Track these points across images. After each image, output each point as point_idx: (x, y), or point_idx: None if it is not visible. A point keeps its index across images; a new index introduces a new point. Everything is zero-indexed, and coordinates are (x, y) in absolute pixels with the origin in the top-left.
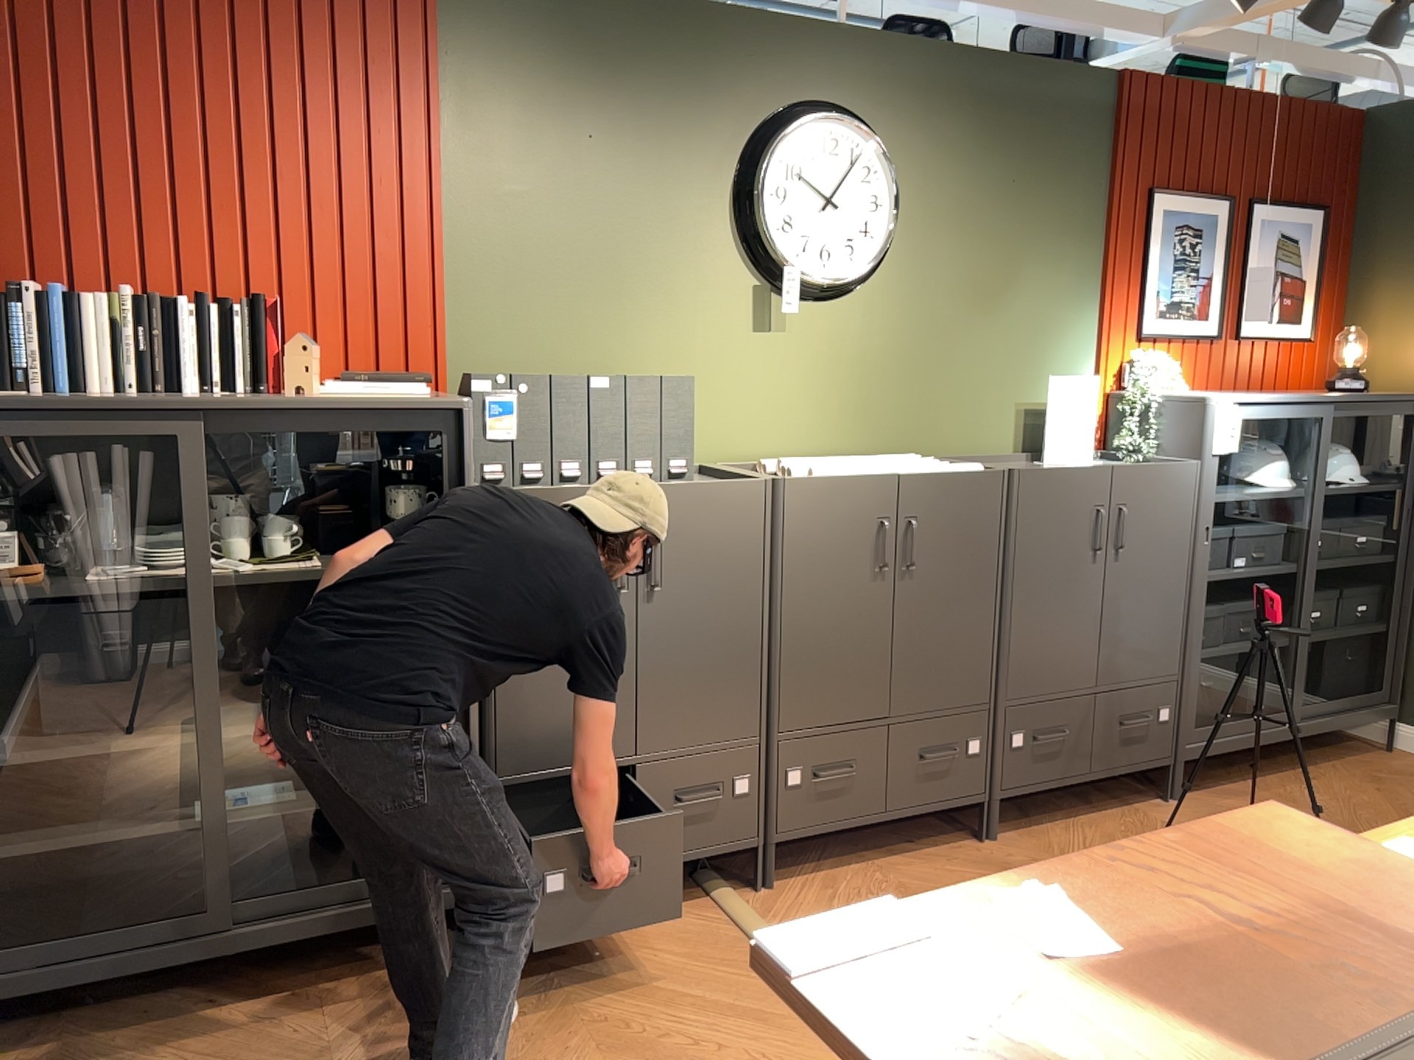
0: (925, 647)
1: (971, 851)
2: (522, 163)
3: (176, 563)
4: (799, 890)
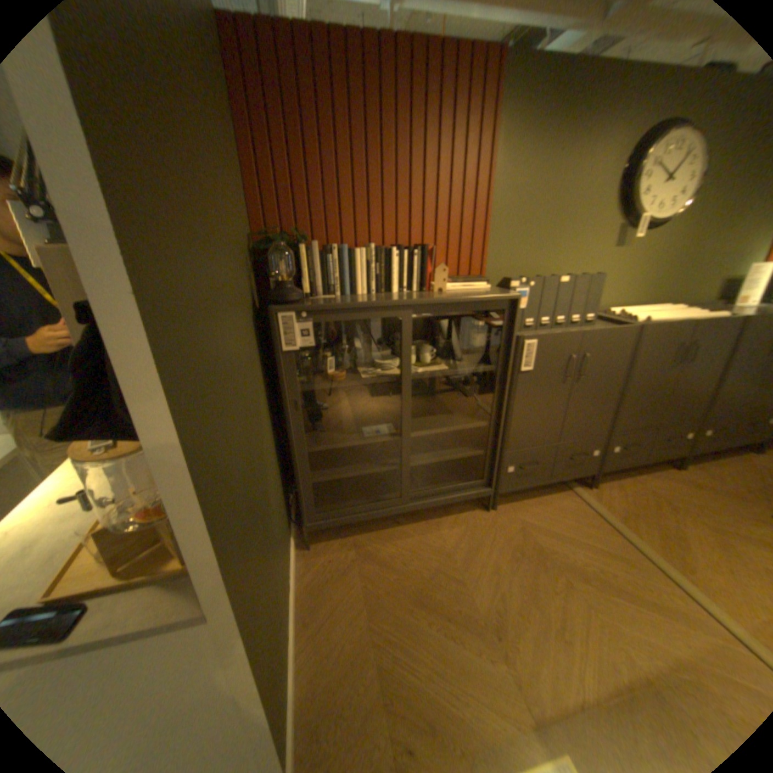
0: (684, 397)
1: (677, 475)
2: (529, 165)
3: (390, 368)
4: (609, 490)
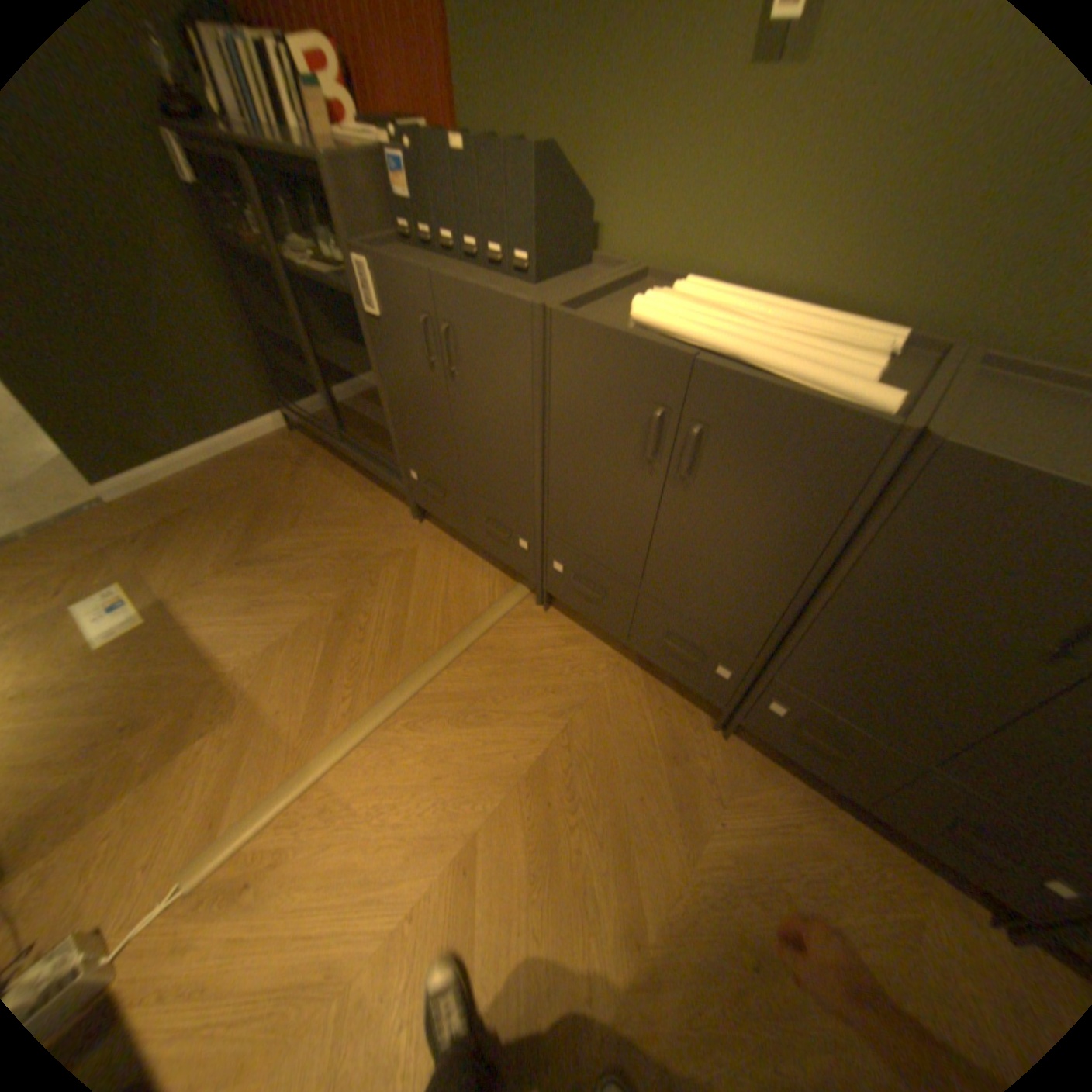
0: (686, 562)
1: (693, 723)
2: None
3: (298, 251)
4: (554, 626)
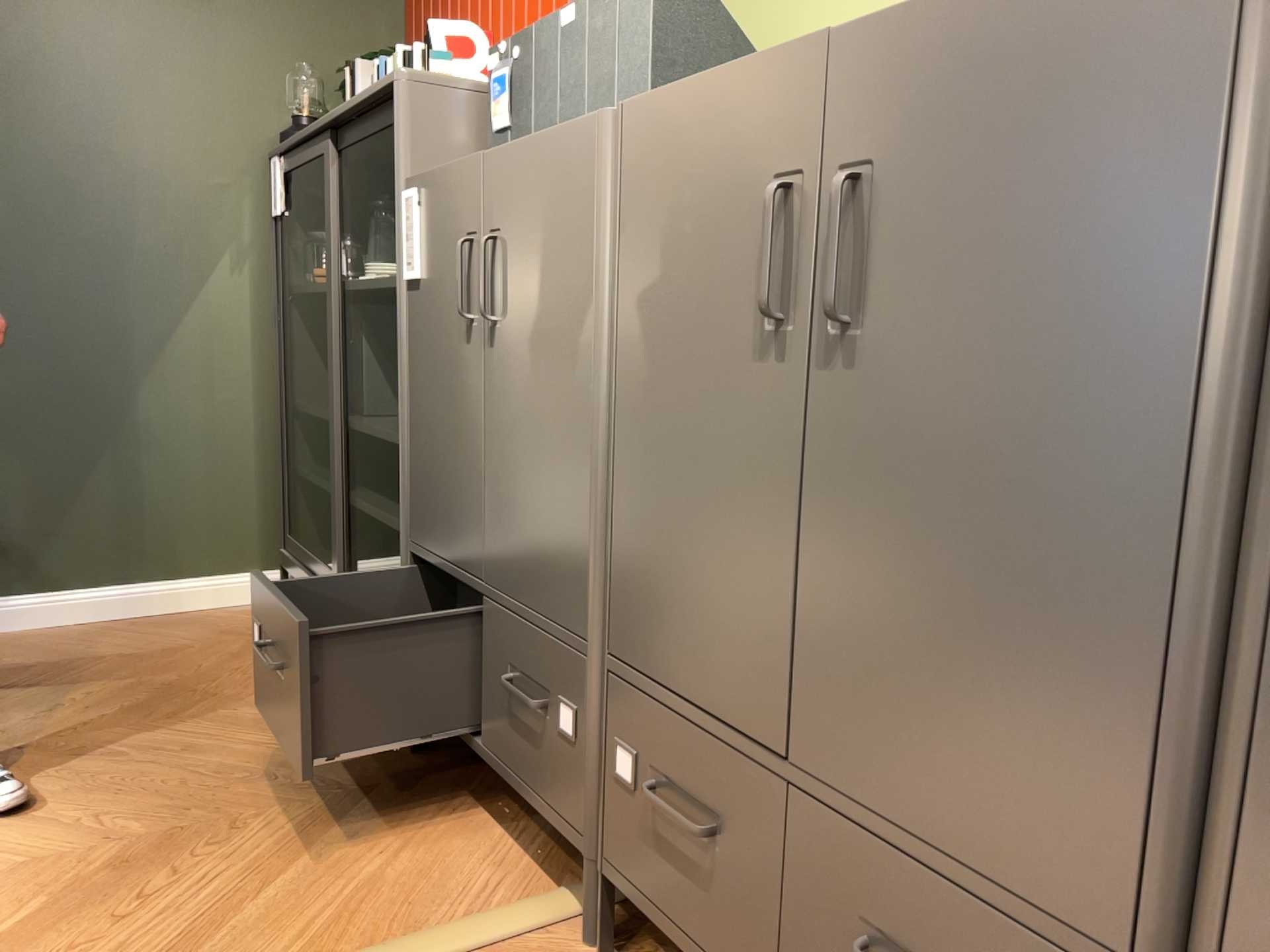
0: (883, 598)
1: None
2: None
3: (376, 280)
4: None
